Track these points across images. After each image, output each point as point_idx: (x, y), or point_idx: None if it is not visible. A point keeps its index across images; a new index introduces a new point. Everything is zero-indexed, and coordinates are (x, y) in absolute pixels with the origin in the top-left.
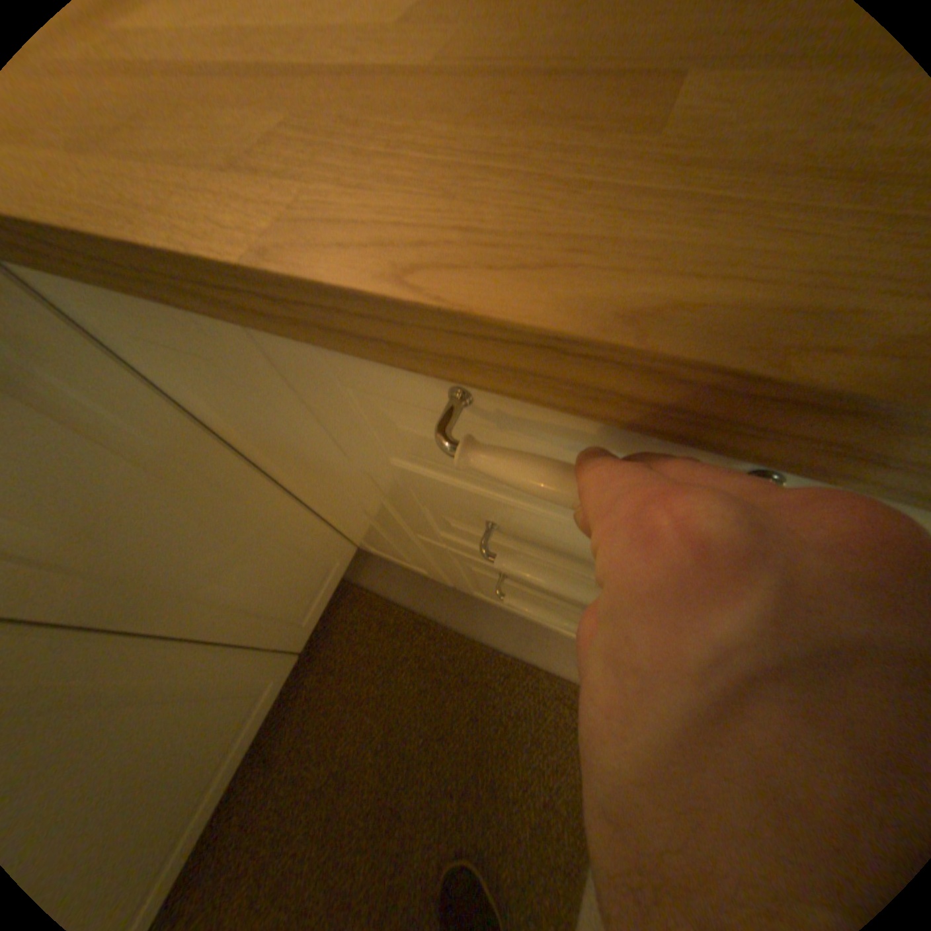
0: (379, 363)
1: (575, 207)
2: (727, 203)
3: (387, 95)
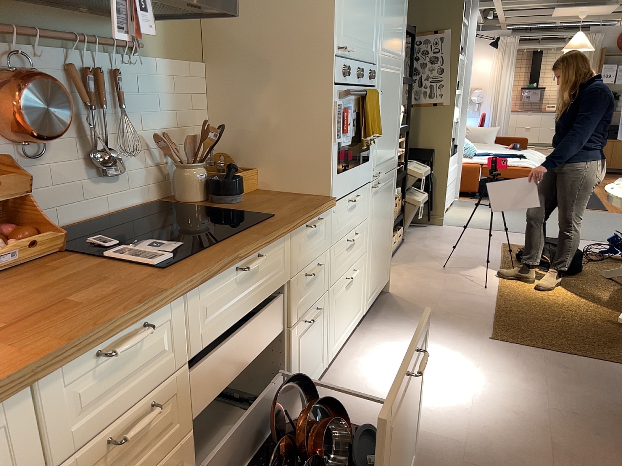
0: (76, 362)
1: (88, 312)
2: (103, 301)
3: (3, 332)
